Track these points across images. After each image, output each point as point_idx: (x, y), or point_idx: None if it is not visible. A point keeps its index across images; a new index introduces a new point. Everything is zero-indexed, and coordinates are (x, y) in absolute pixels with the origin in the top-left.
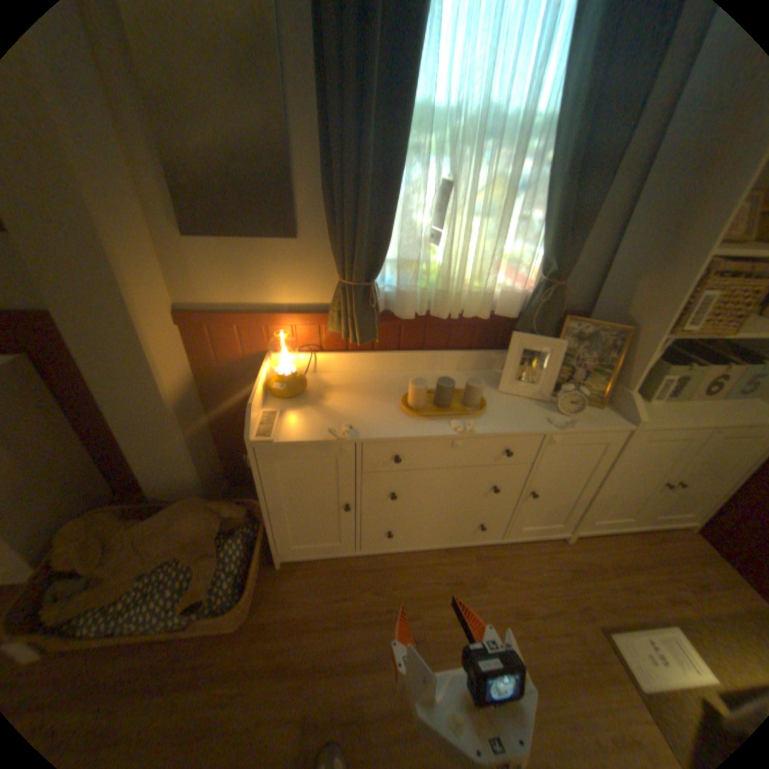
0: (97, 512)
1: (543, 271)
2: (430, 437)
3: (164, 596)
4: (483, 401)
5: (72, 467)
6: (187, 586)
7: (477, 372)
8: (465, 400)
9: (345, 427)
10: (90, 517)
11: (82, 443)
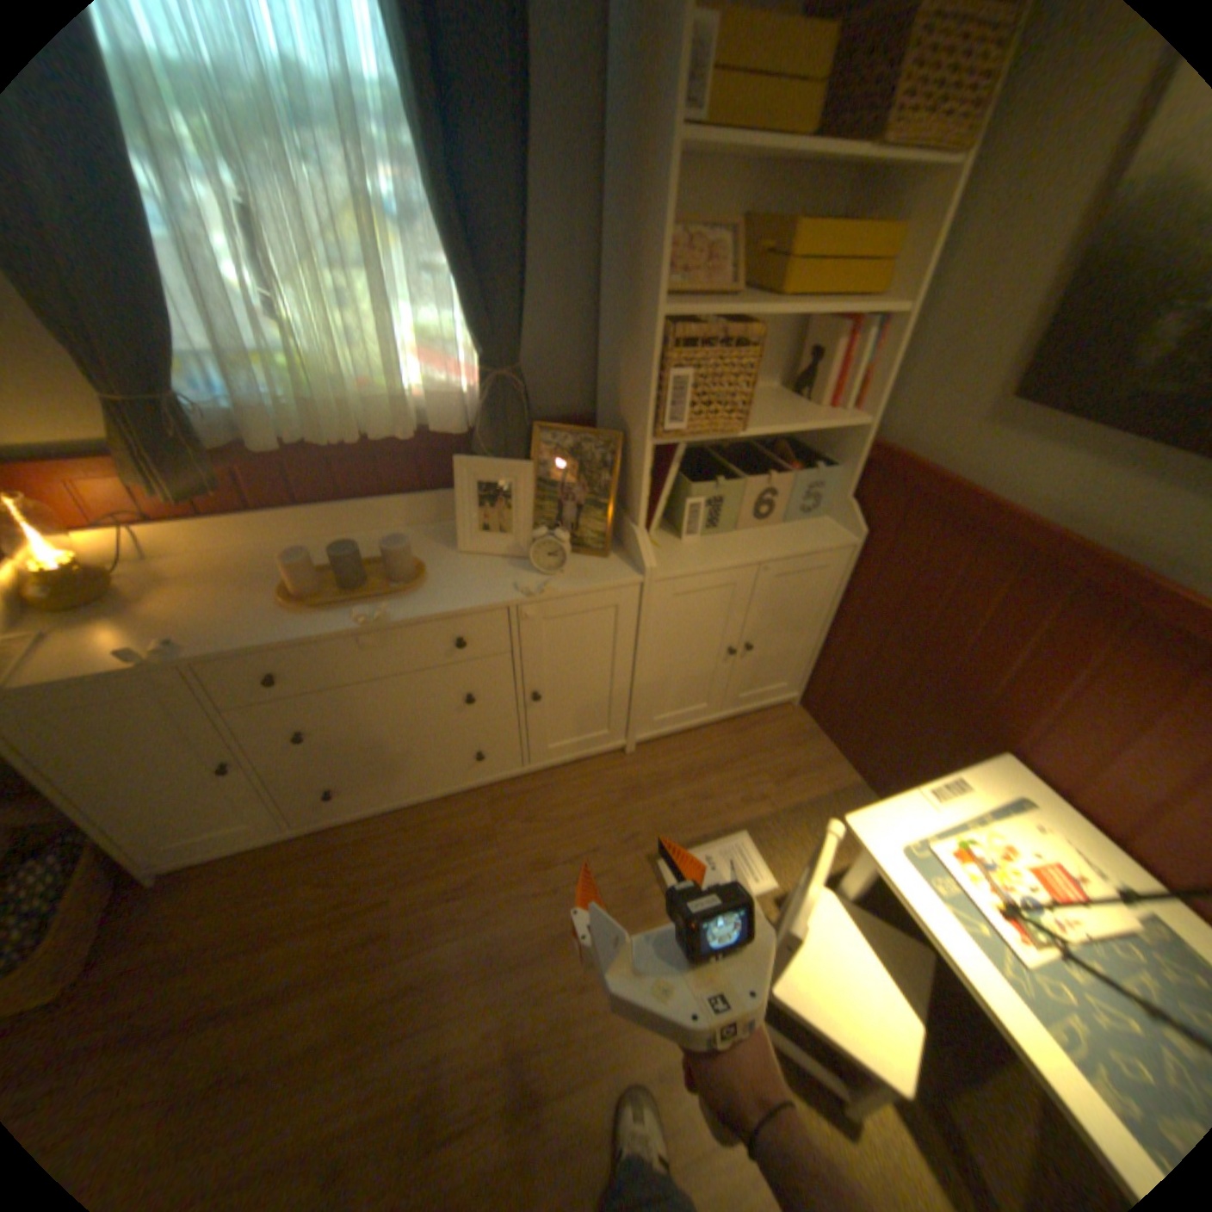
0: None
1: (477, 355)
2: (315, 639)
3: None
4: (421, 570)
5: None
6: None
7: (439, 526)
8: (387, 573)
9: (155, 645)
10: None
11: None
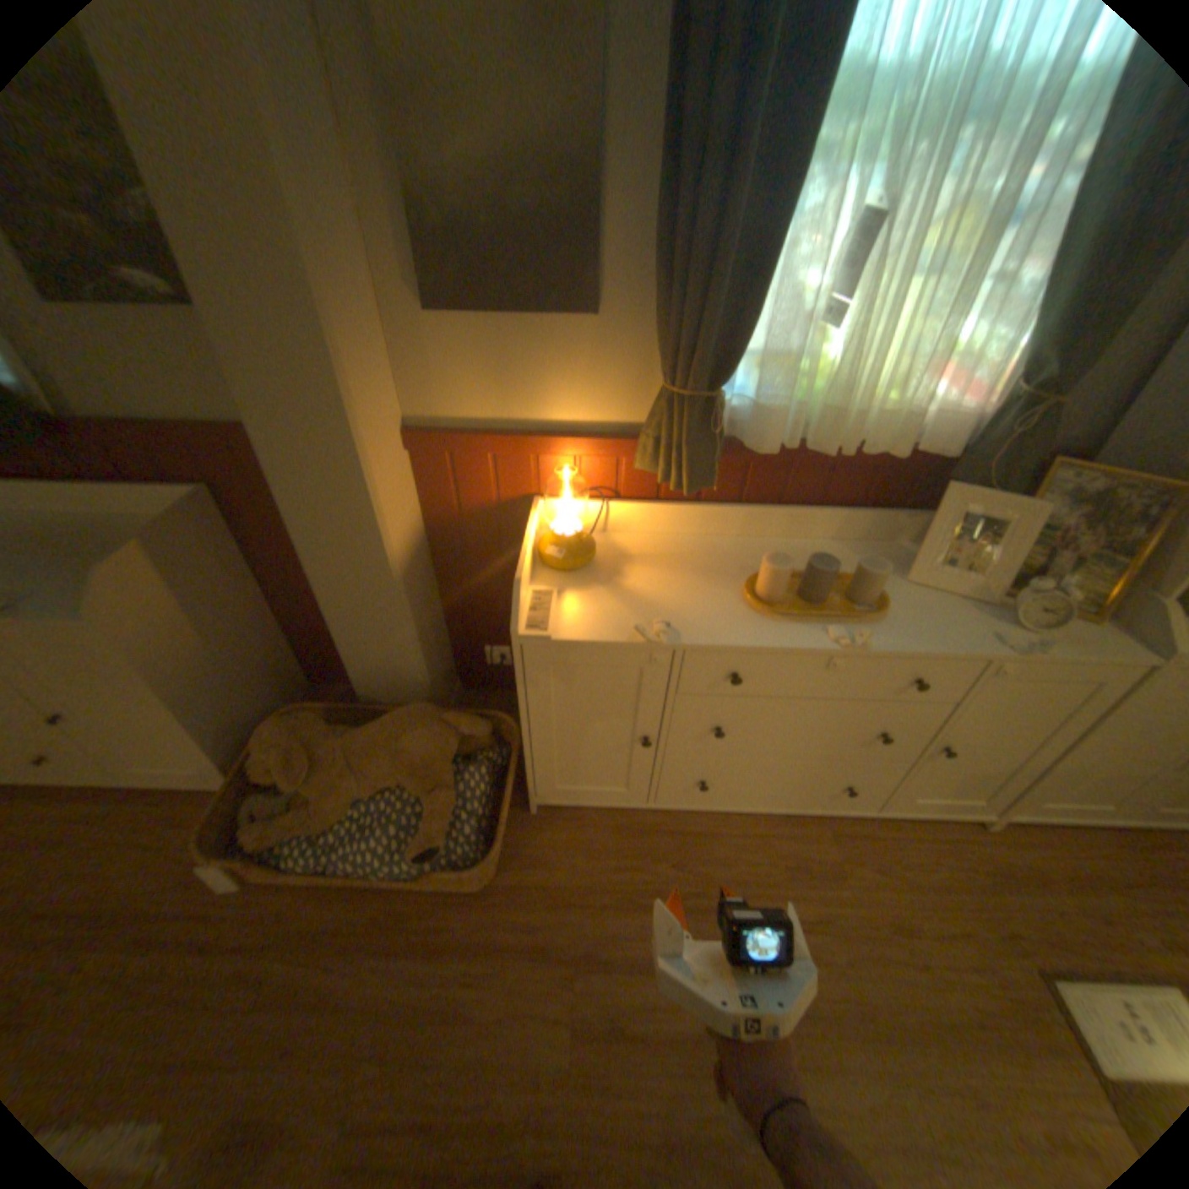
0: (295, 710)
1: (1025, 375)
2: (794, 651)
3: (388, 835)
4: (883, 596)
5: (261, 645)
6: (416, 824)
7: (868, 545)
8: (853, 594)
9: (659, 624)
10: (285, 715)
11: (271, 613)
